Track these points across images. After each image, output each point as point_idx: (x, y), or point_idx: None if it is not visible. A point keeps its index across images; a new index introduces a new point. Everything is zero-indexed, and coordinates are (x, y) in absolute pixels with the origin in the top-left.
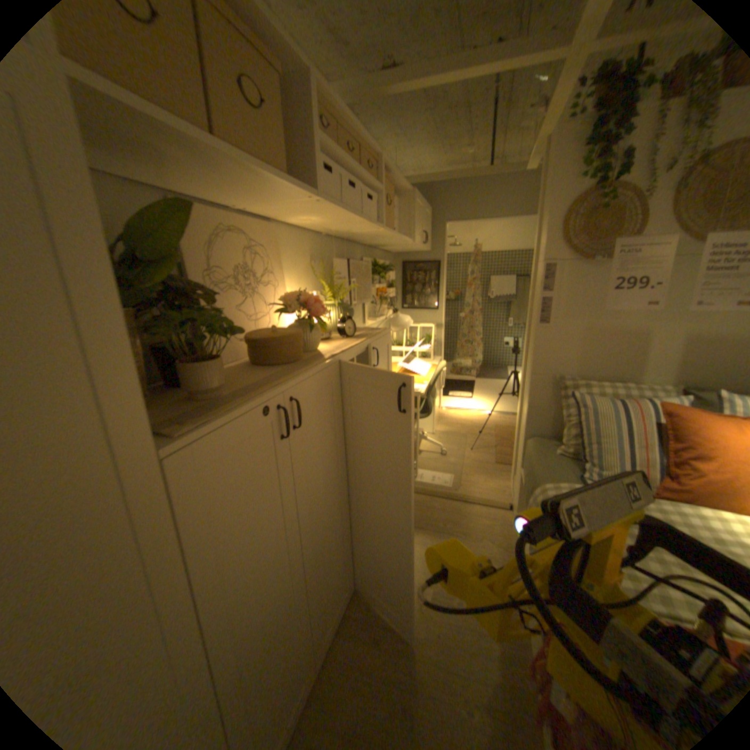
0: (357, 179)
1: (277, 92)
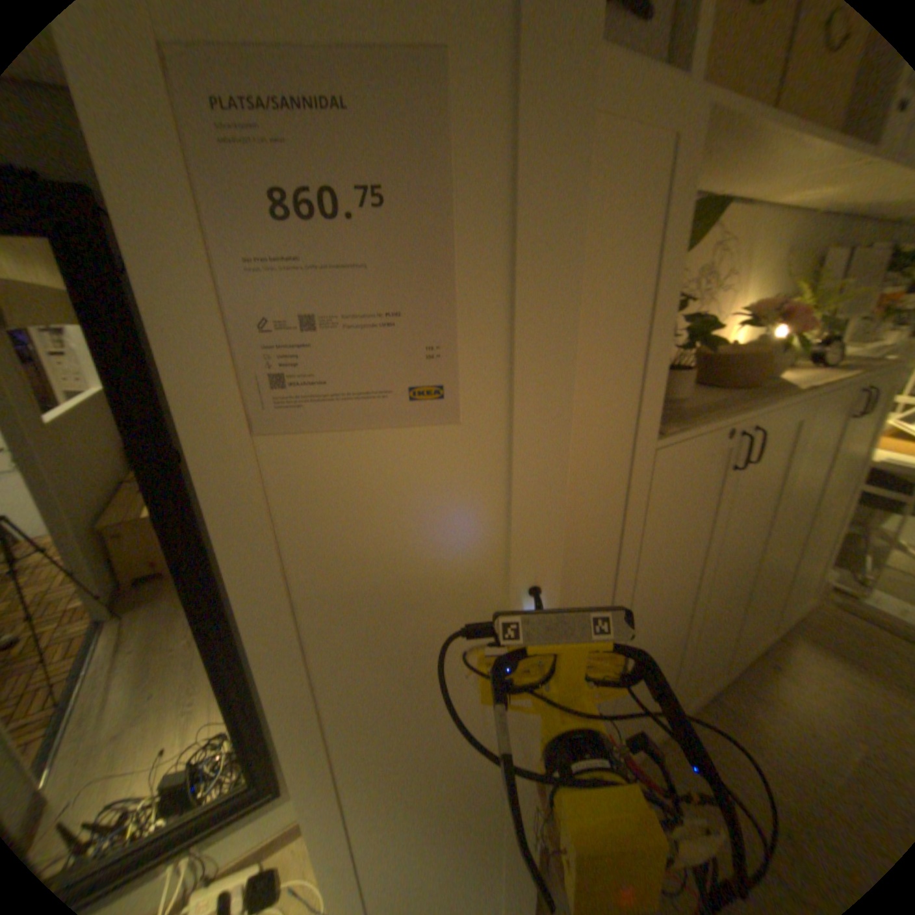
0: None
1: None
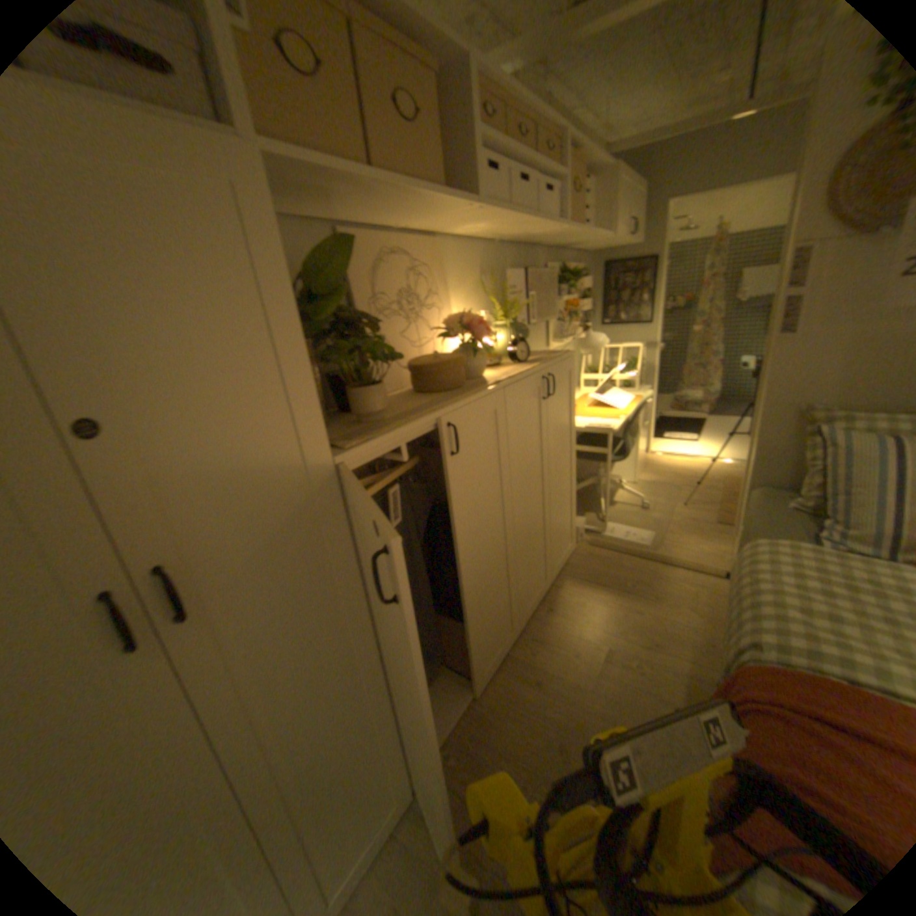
0: (531, 169)
1: (434, 88)
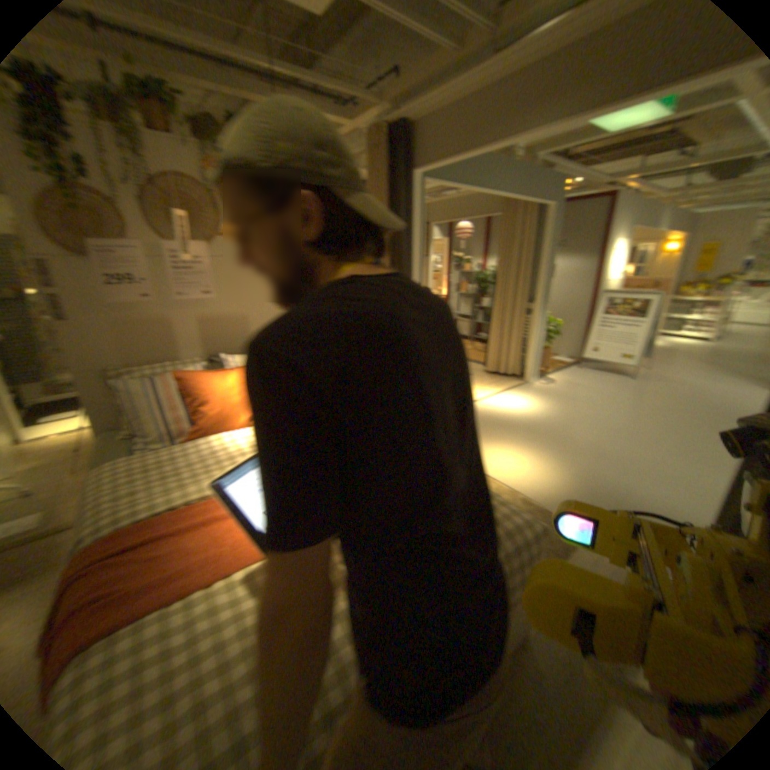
0: None
1: None
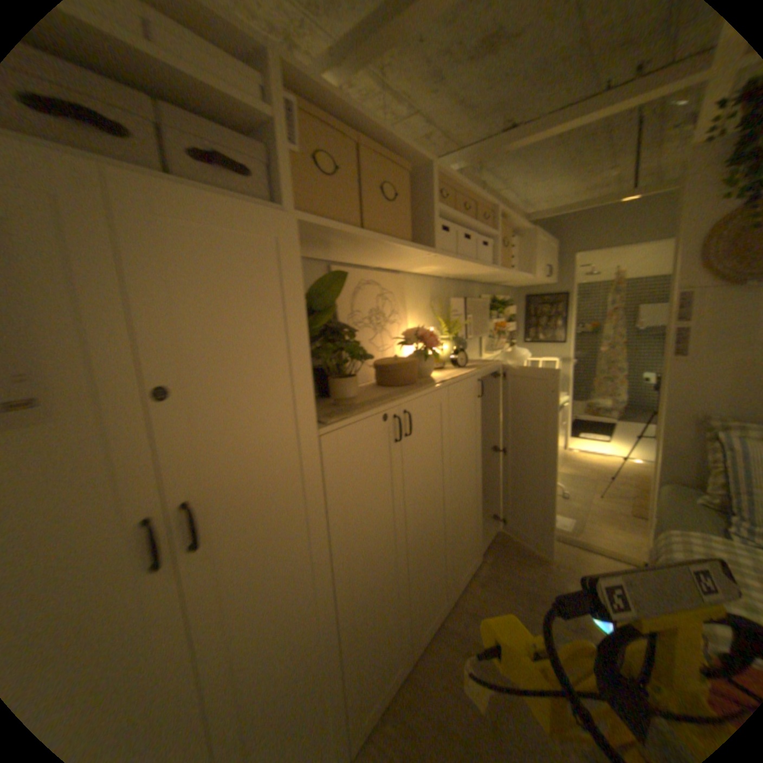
0: (473, 231)
1: (408, 181)
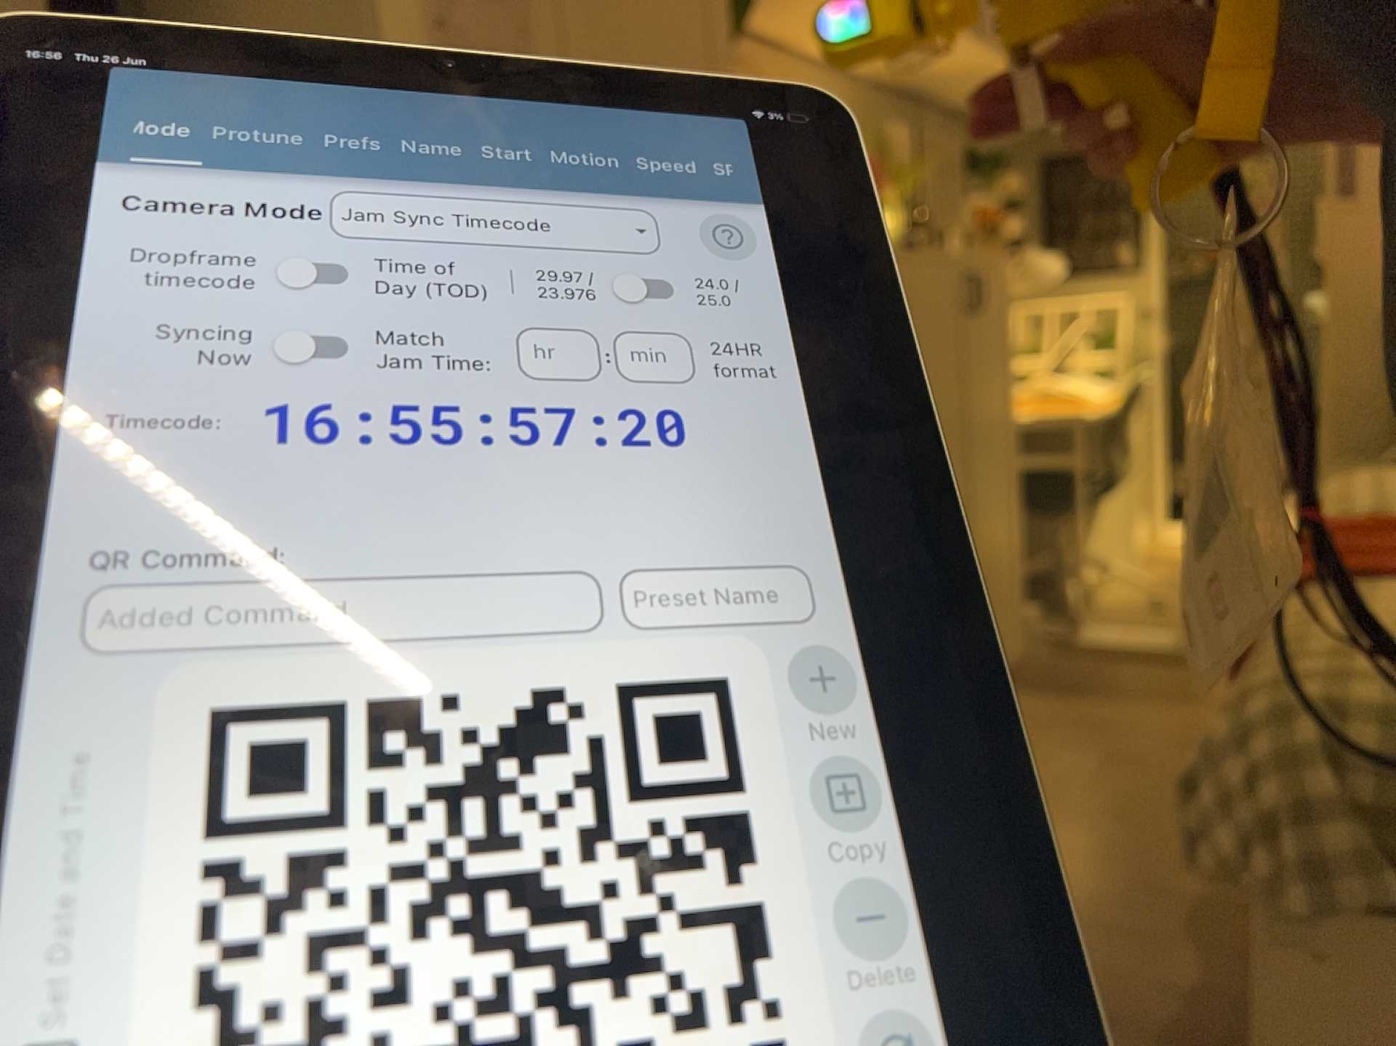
0: None
1: None
